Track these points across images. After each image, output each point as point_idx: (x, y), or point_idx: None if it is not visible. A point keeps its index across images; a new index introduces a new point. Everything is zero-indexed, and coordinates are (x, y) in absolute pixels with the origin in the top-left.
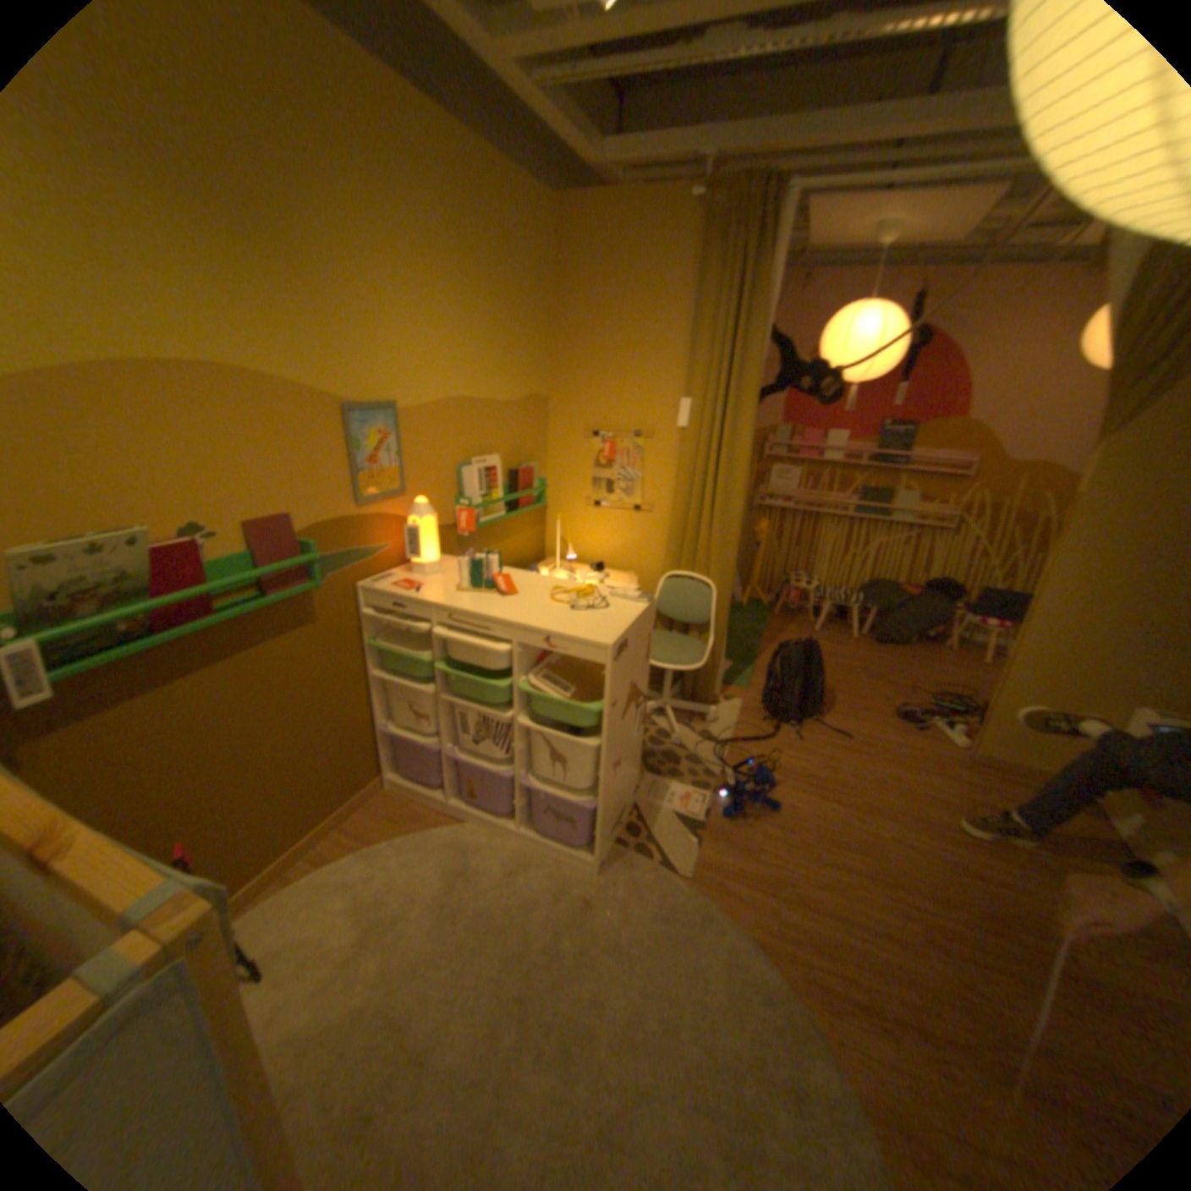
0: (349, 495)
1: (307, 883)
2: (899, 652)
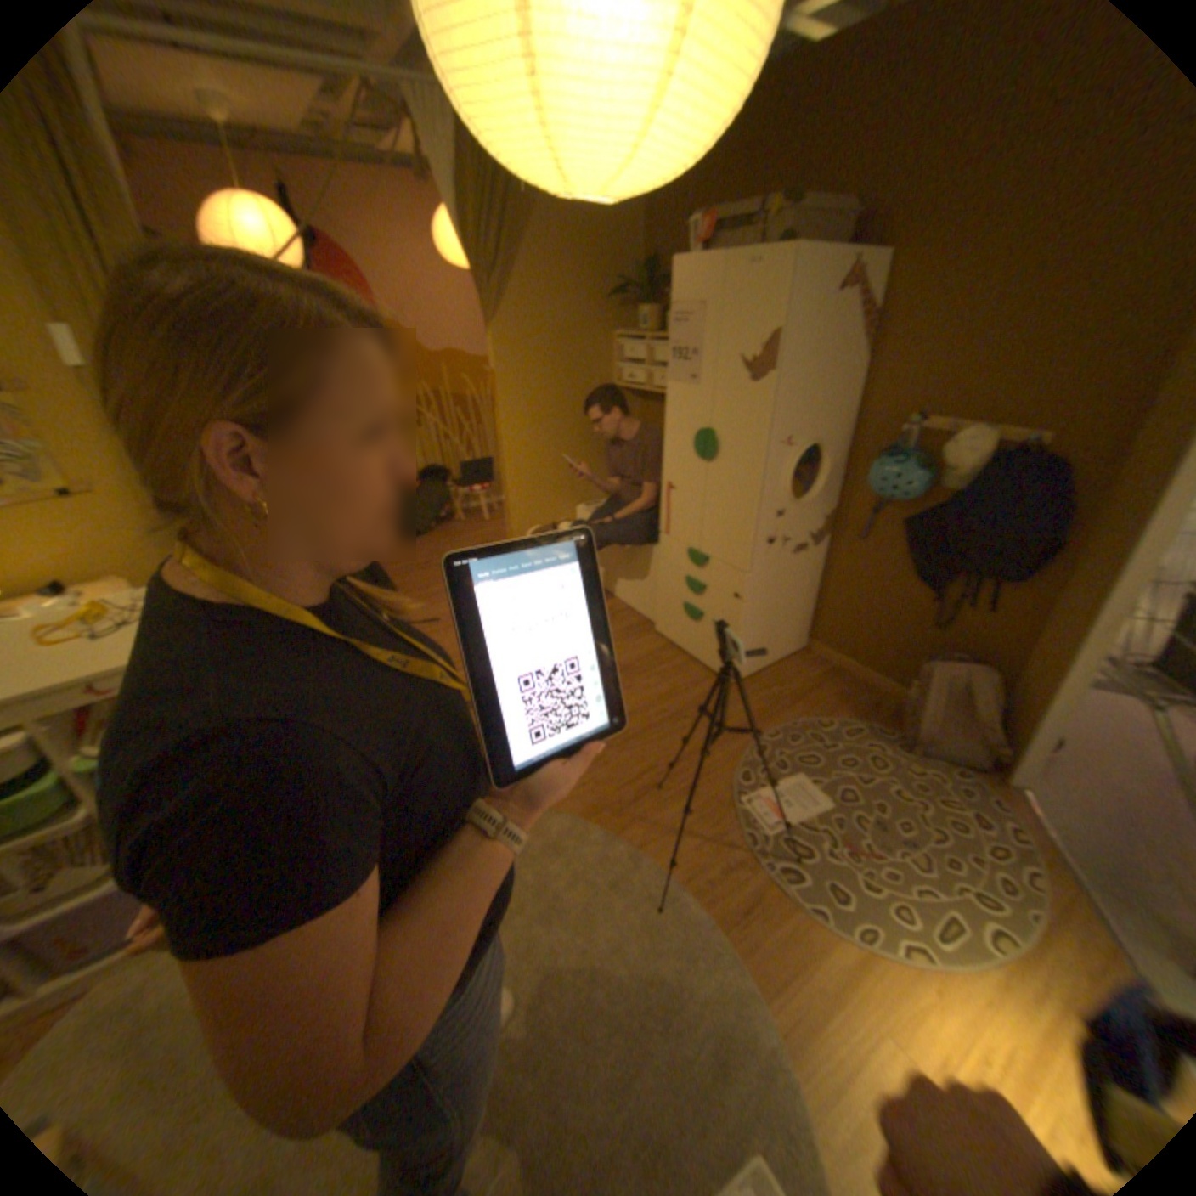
0: None
1: None
2: (426, 540)
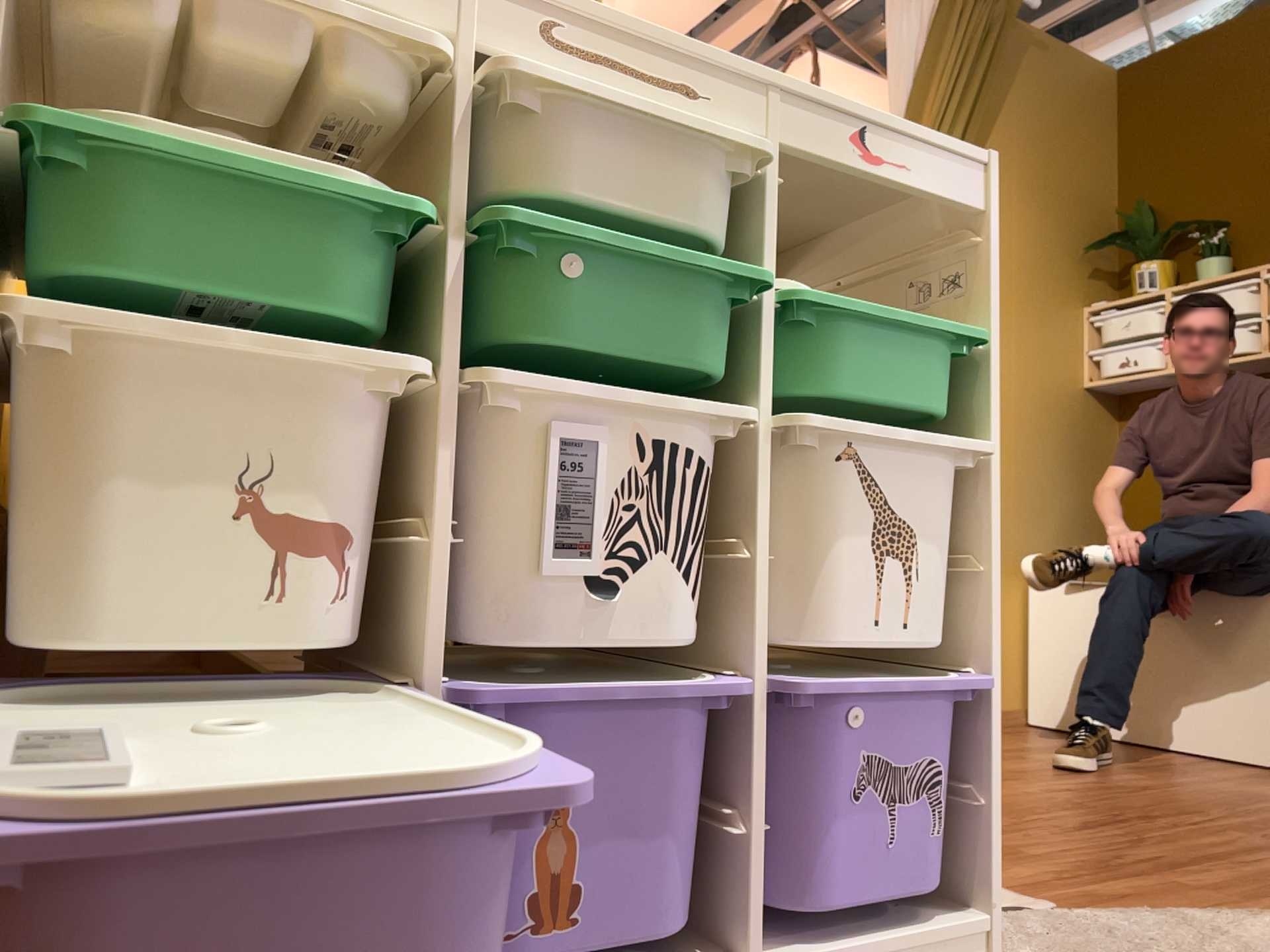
0: None
1: None
2: None
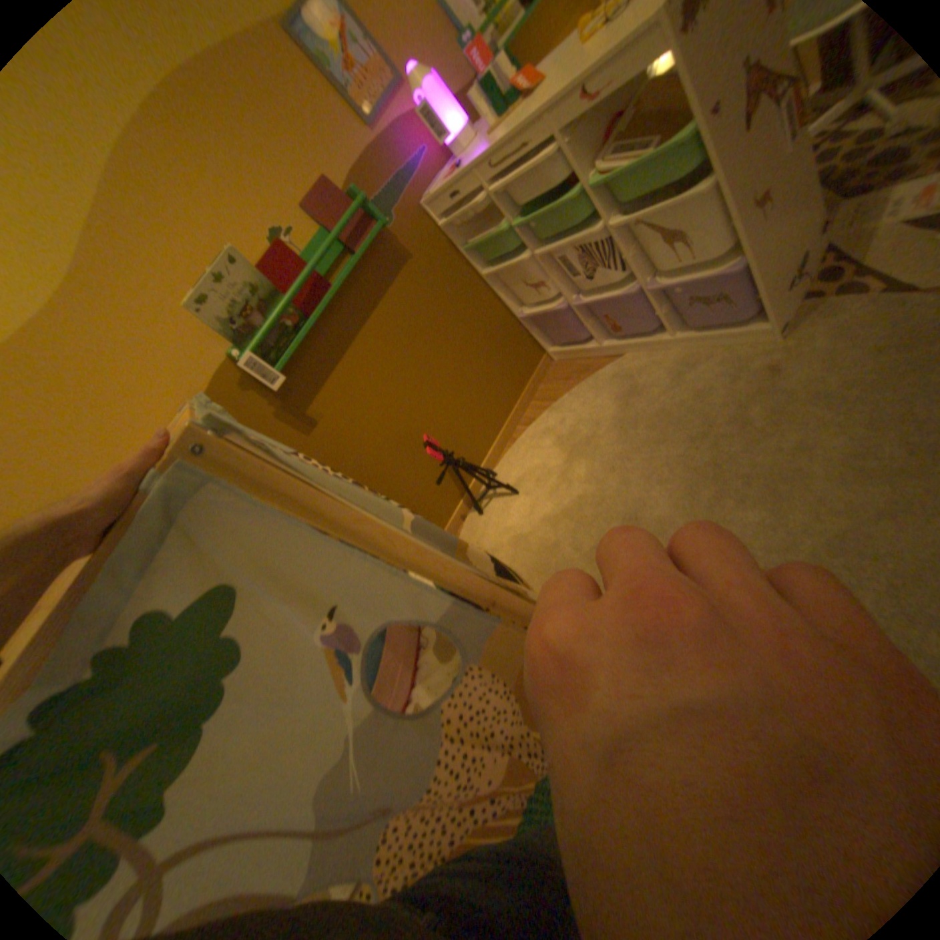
0: (354, 117)
1: (526, 435)
2: None
